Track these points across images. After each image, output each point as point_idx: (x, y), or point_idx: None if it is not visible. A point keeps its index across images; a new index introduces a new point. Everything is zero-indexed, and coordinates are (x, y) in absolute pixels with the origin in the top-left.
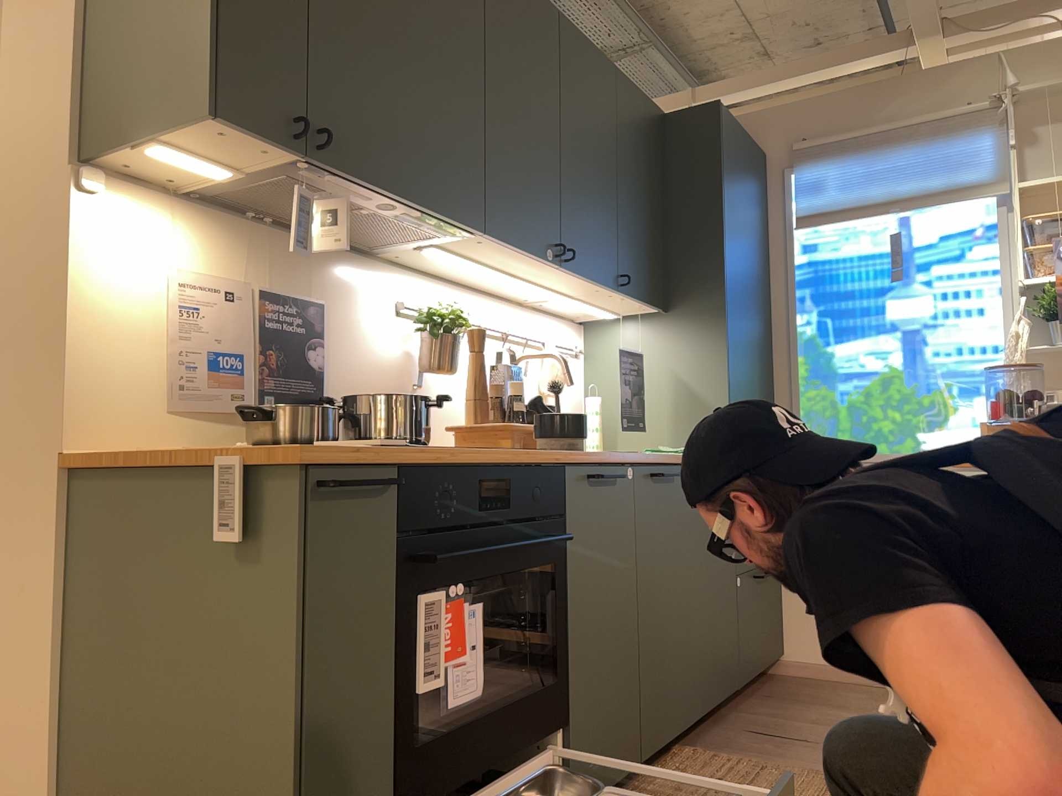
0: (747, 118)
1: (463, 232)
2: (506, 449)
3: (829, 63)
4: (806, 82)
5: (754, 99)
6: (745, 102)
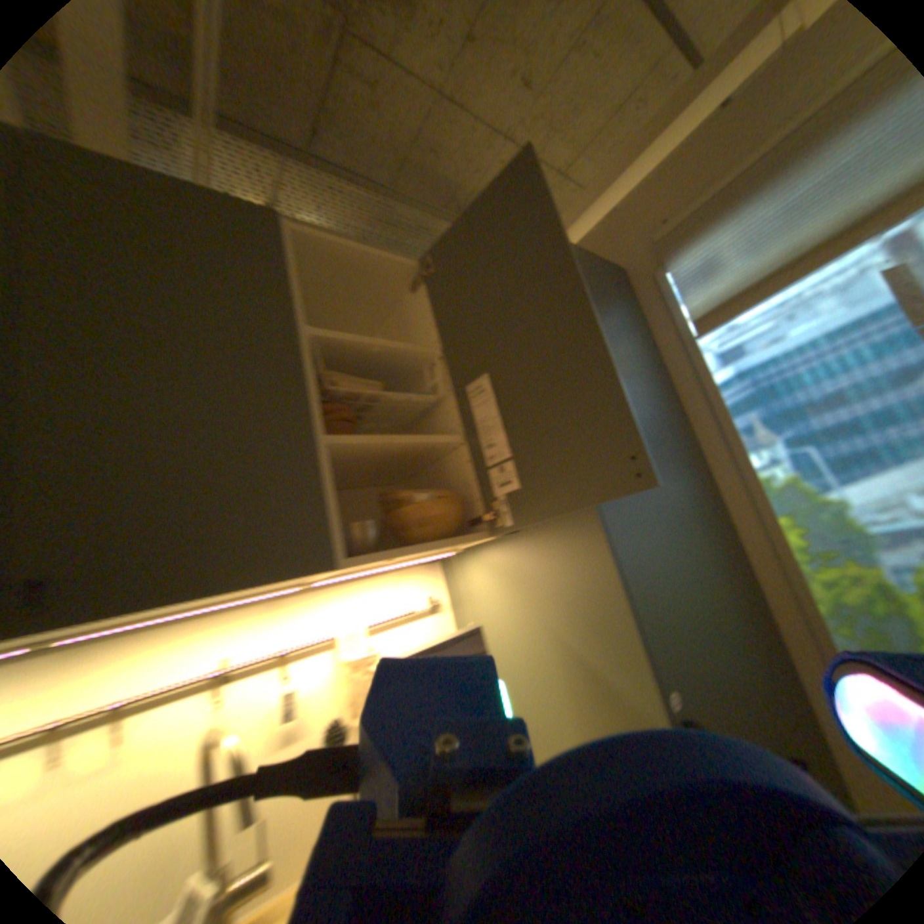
0: (585, 242)
1: None
2: None
3: (663, 118)
4: (643, 163)
5: (593, 222)
6: (584, 232)
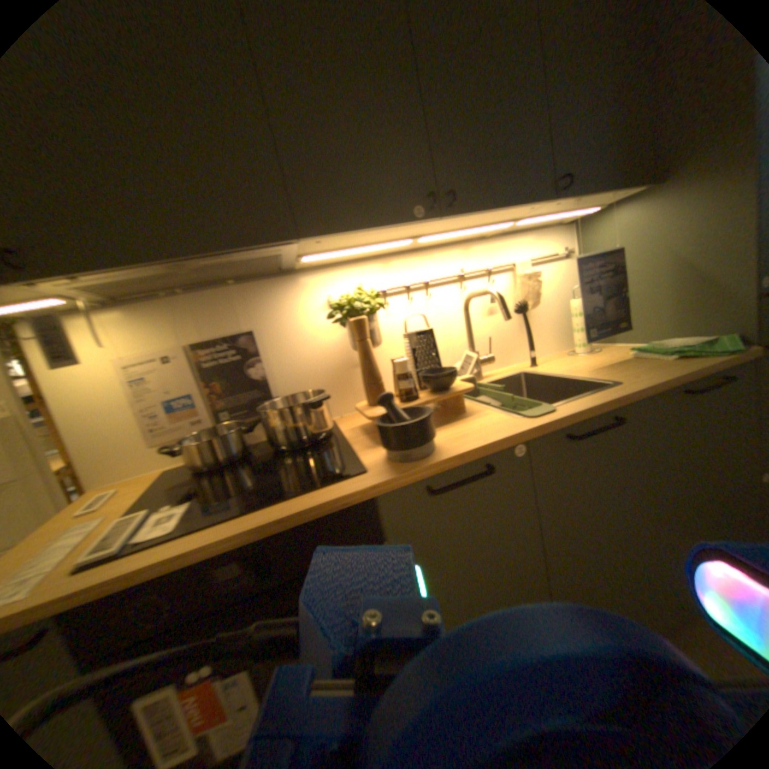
0: None
1: (285, 244)
2: (290, 495)
3: None
4: None
5: None
6: None
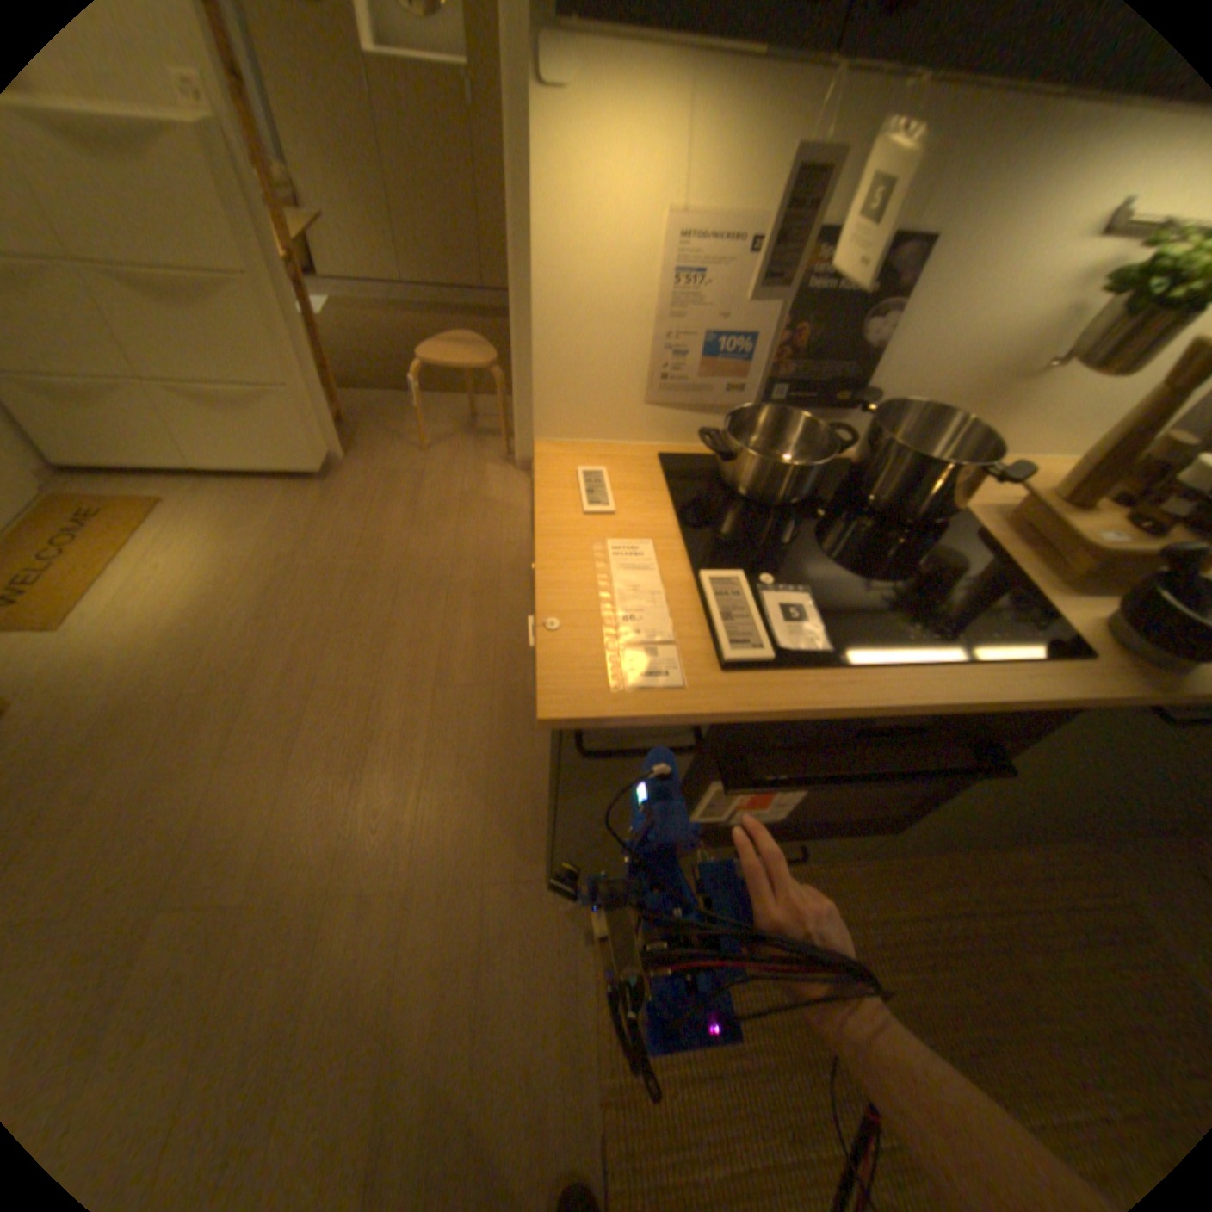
0: None
1: None
2: (996, 657)
3: None
4: None
5: None
6: None
